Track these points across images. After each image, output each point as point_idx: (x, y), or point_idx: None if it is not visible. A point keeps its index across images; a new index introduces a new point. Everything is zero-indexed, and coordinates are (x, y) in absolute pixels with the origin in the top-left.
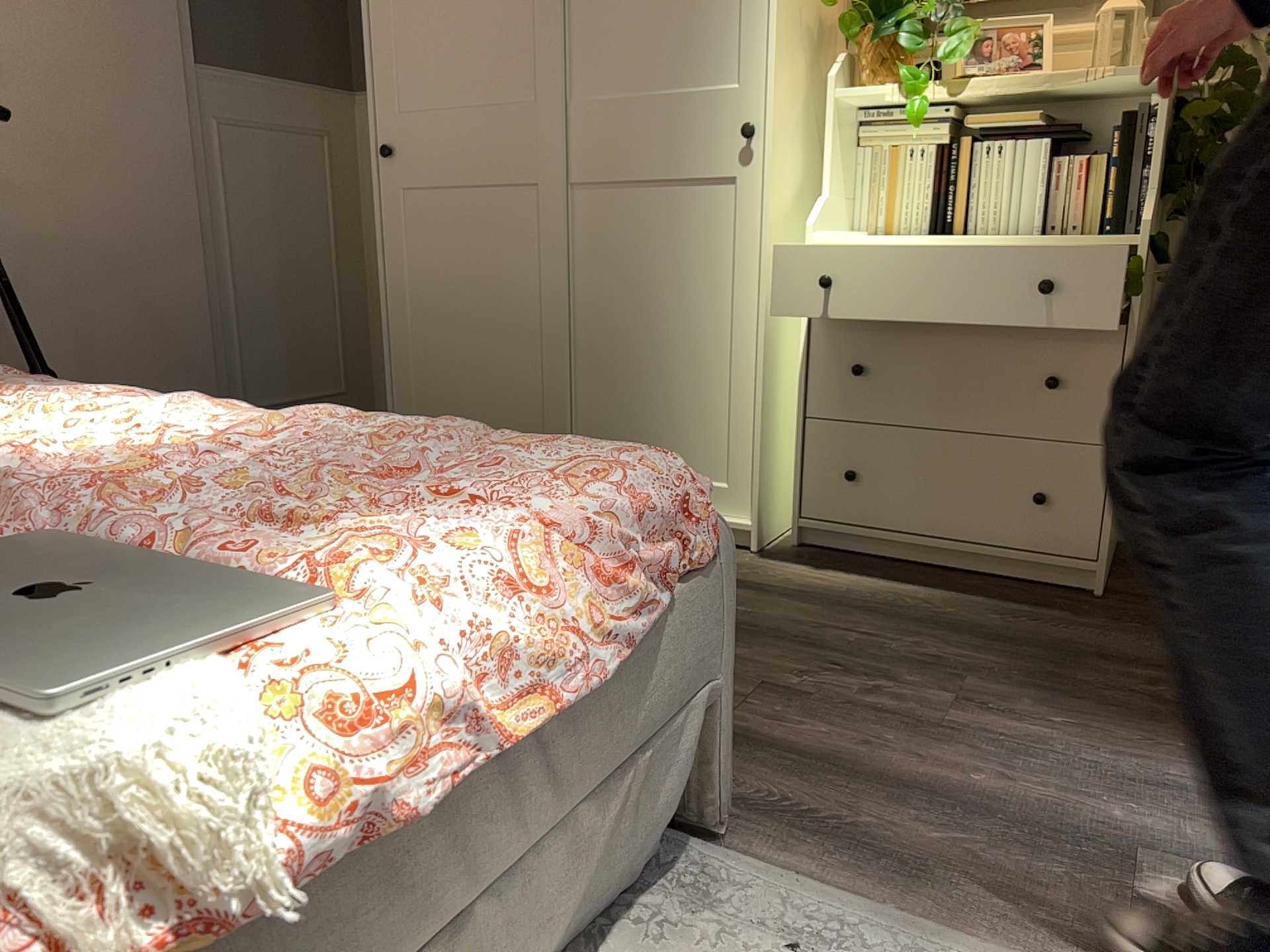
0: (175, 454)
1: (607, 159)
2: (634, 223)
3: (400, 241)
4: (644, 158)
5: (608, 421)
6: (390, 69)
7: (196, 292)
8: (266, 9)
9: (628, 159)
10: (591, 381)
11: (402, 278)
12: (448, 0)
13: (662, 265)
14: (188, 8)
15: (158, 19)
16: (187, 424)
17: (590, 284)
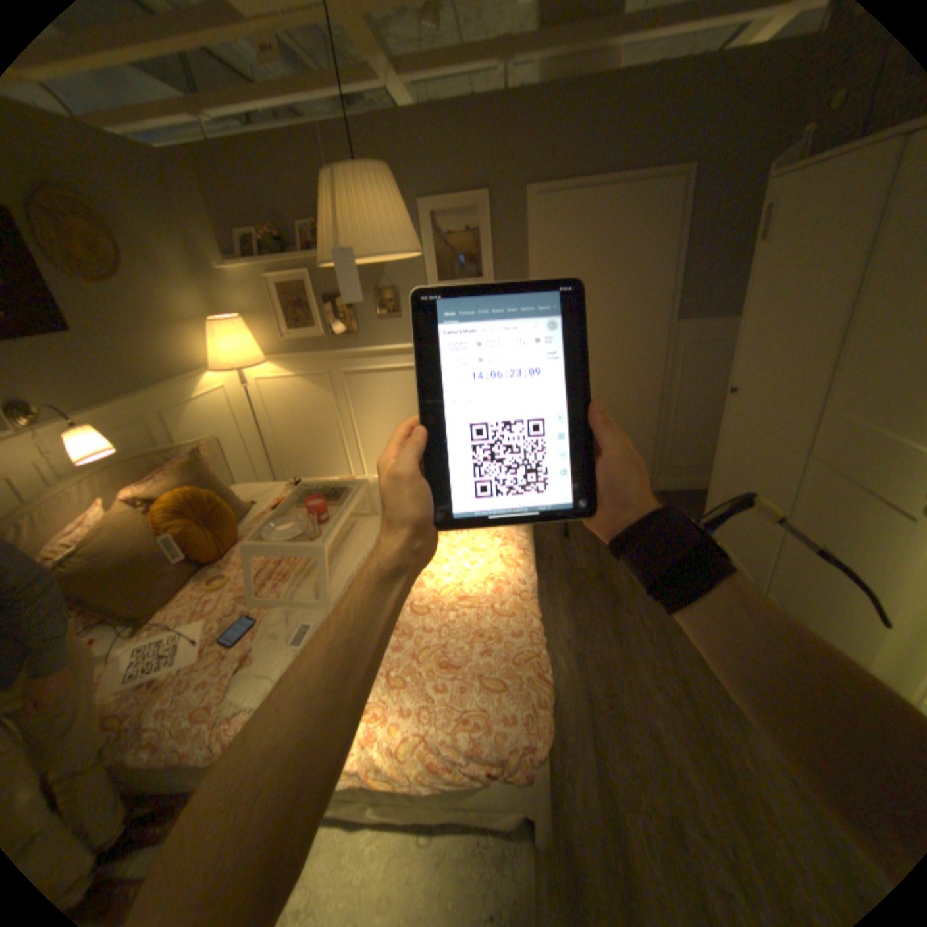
0: (455, 598)
1: (837, 454)
2: (841, 500)
3: (729, 435)
4: (859, 467)
5: (792, 590)
6: (746, 349)
7: (650, 421)
8: (729, 282)
9: (850, 462)
10: (790, 564)
11: (725, 452)
12: (780, 321)
13: (849, 536)
14: (677, 296)
15: (658, 307)
16: (485, 574)
17: (806, 515)
